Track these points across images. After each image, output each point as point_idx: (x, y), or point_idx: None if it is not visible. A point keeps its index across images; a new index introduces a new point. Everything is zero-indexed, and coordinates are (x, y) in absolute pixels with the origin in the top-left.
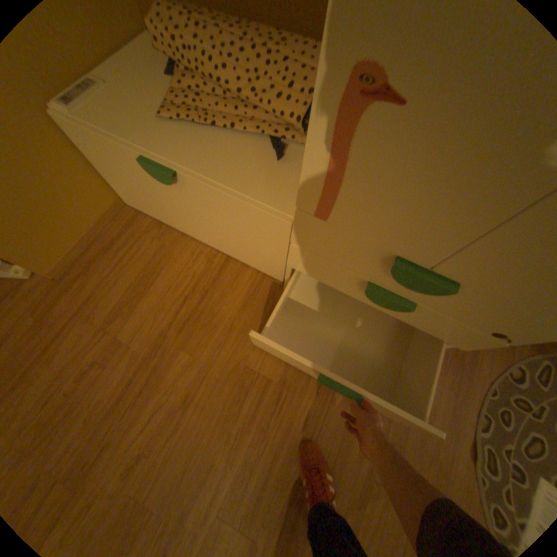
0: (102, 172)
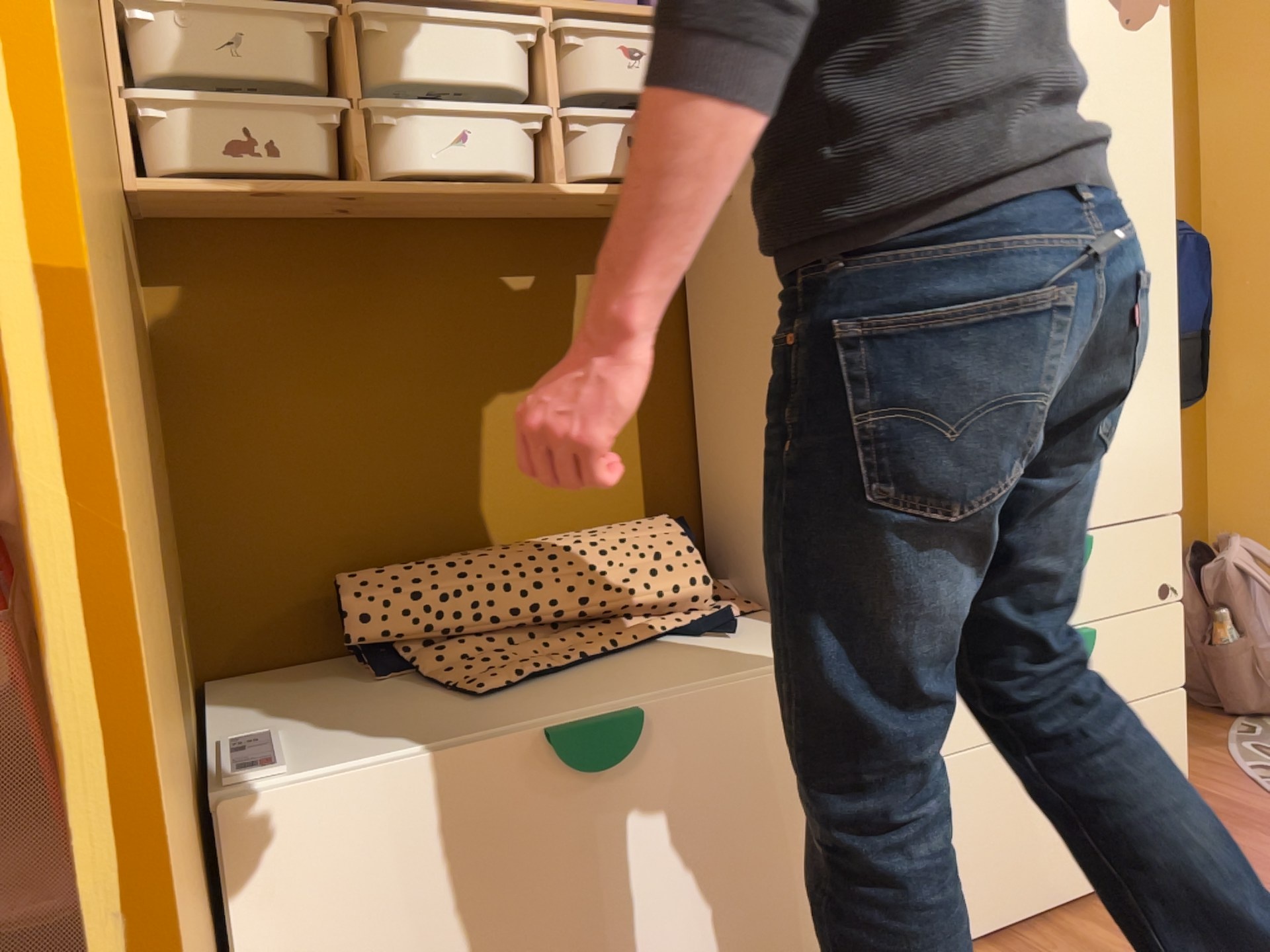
0: None
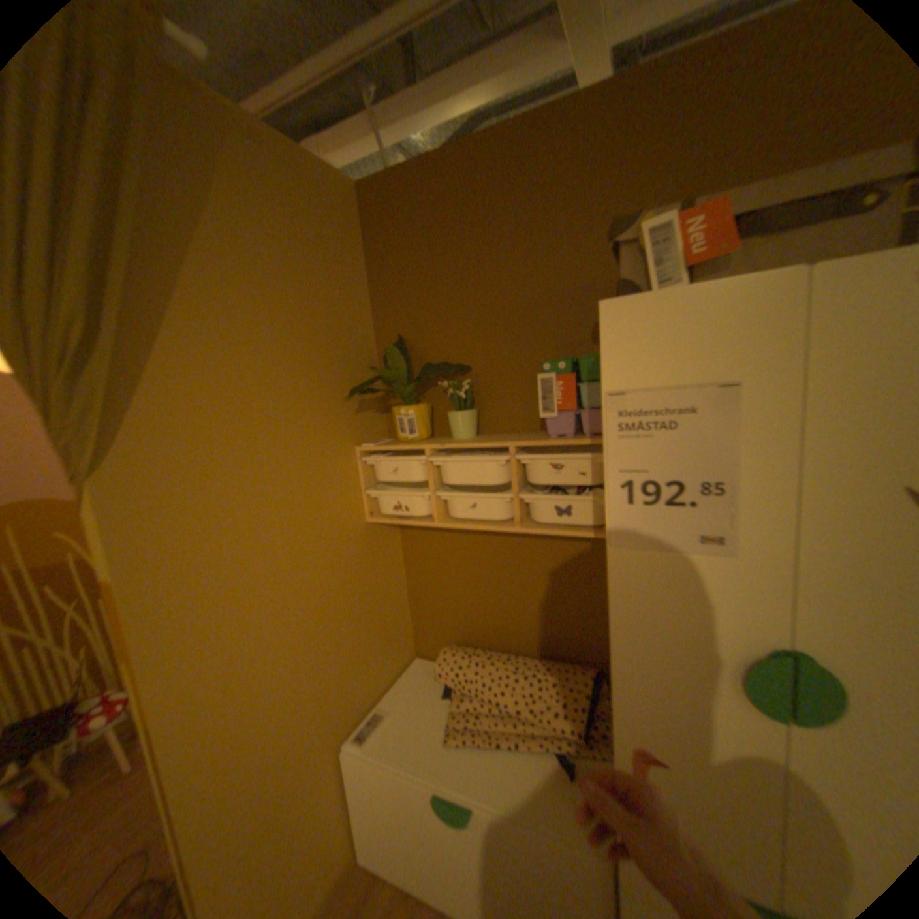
0: (355, 815)
